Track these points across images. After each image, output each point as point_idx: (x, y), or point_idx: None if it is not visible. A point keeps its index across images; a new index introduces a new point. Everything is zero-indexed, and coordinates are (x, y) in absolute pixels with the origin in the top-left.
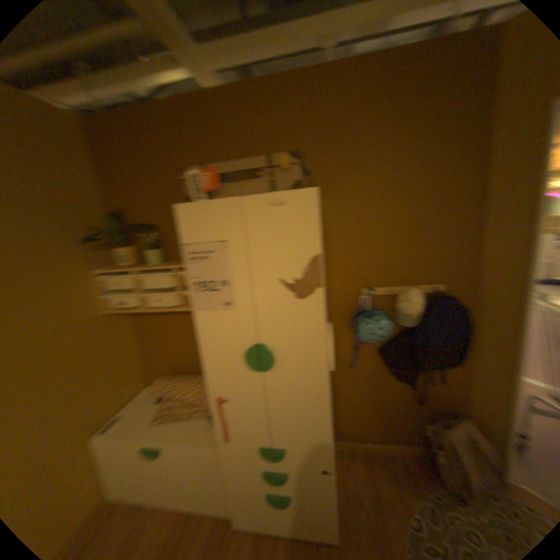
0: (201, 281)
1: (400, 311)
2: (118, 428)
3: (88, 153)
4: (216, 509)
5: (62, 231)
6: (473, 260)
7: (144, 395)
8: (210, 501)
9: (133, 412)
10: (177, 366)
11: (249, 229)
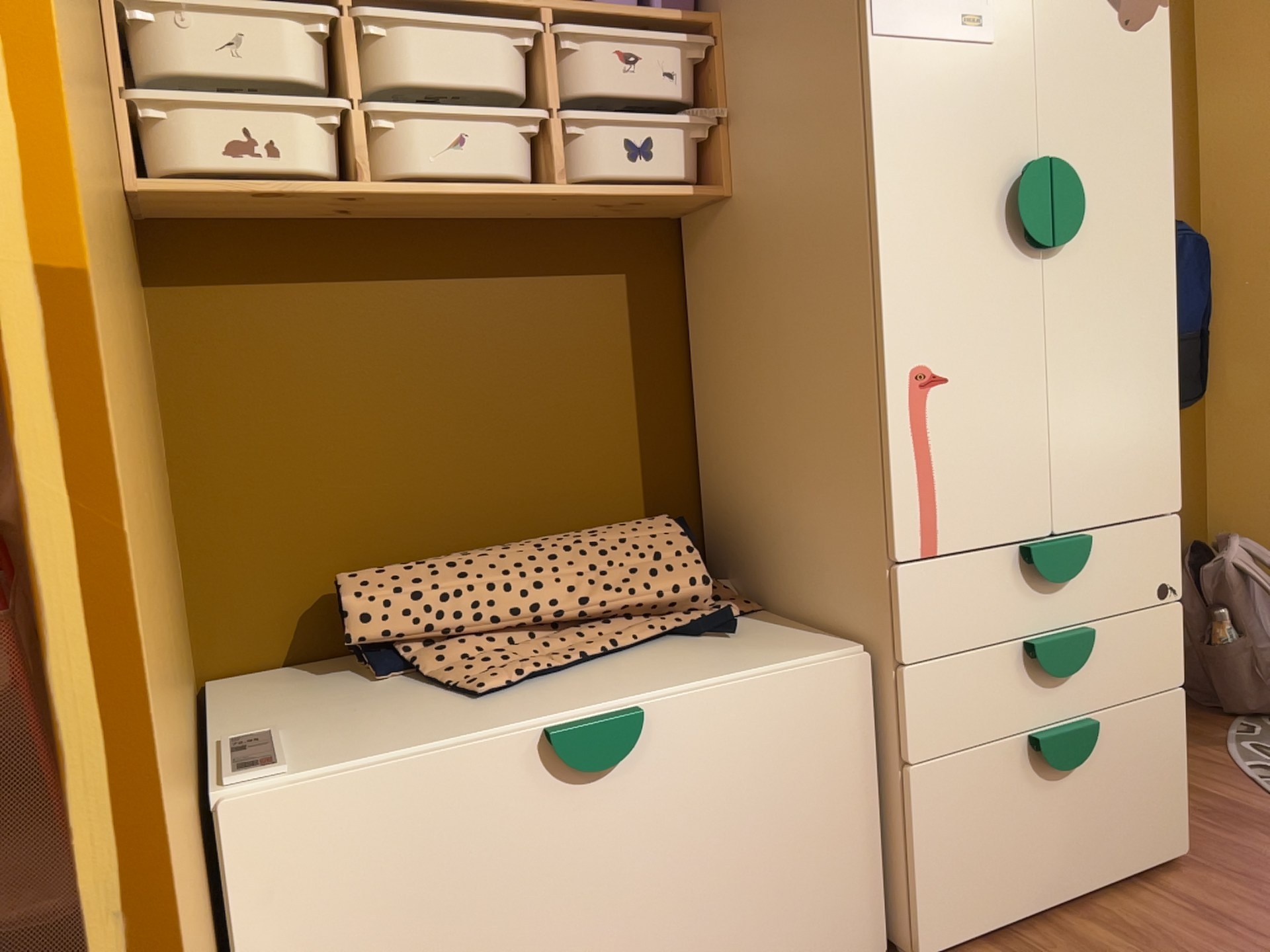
0: None
1: None
2: (324, 741)
3: None
4: (842, 923)
5: None
6: (1186, 139)
7: (258, 685)
8: (822, 898)
9: (303, 711)
10: (411, 529)
11: None
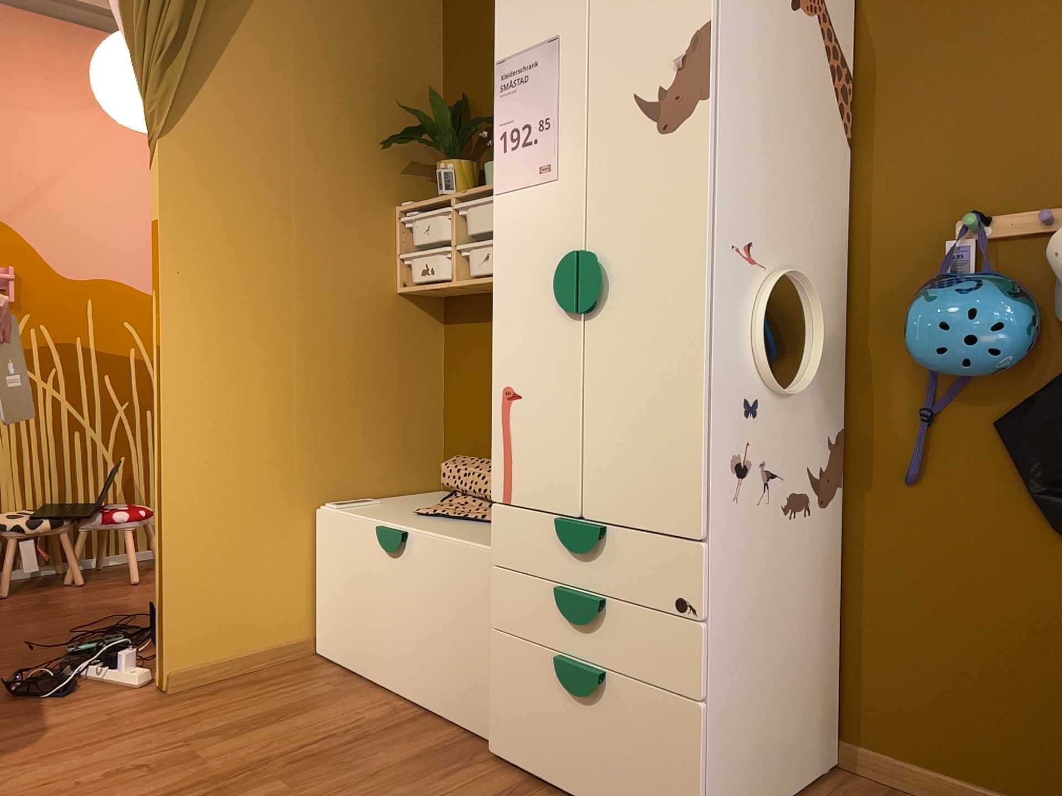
0: (515, 128)
1: (1055, 263)
2: (370, 507)
3: (450, 2)
4: (476, 706)
5: (377, 124)
6: None
7: (435, 495)
8: (468, 683)
9: (403, 502)
10: None
11: (599, 4)
